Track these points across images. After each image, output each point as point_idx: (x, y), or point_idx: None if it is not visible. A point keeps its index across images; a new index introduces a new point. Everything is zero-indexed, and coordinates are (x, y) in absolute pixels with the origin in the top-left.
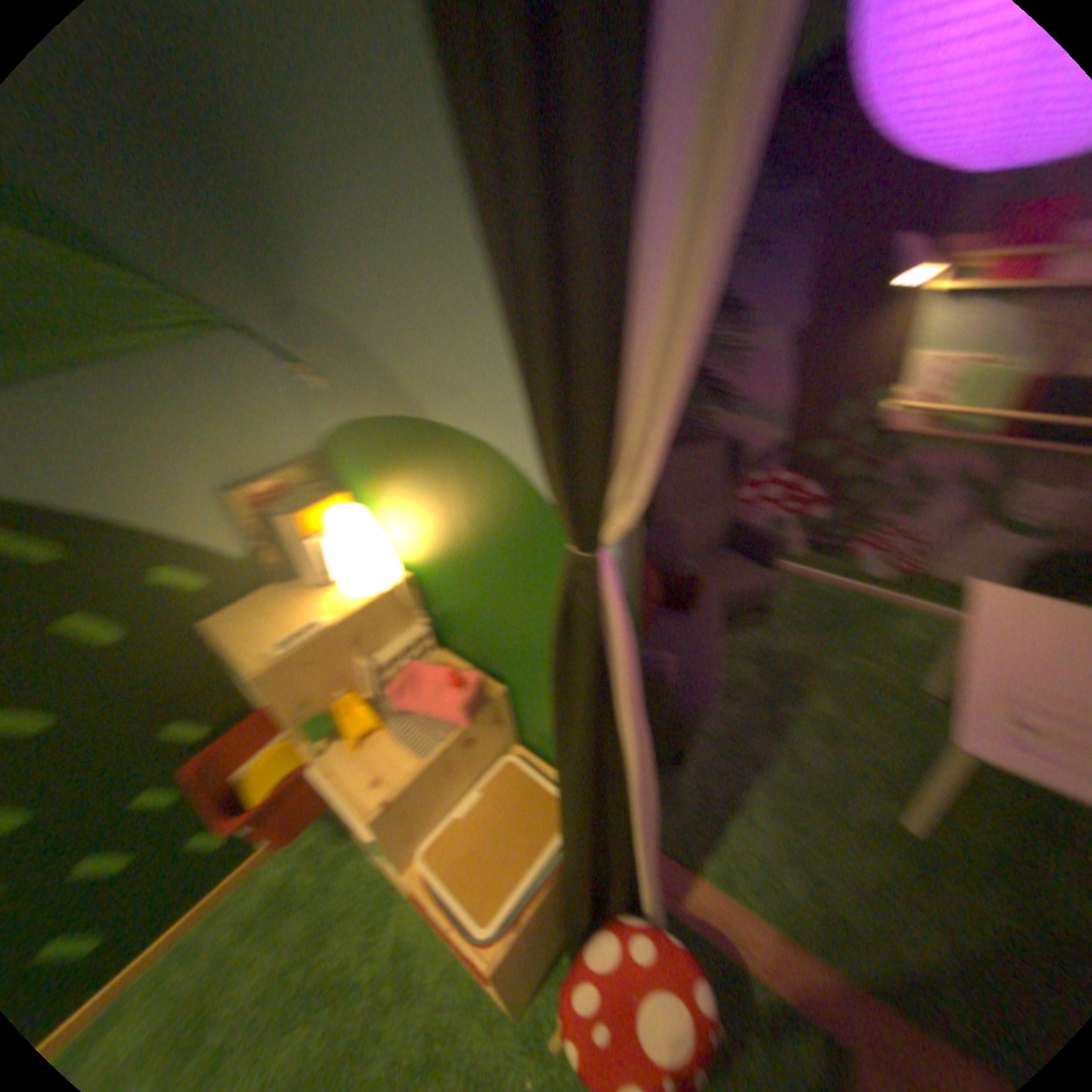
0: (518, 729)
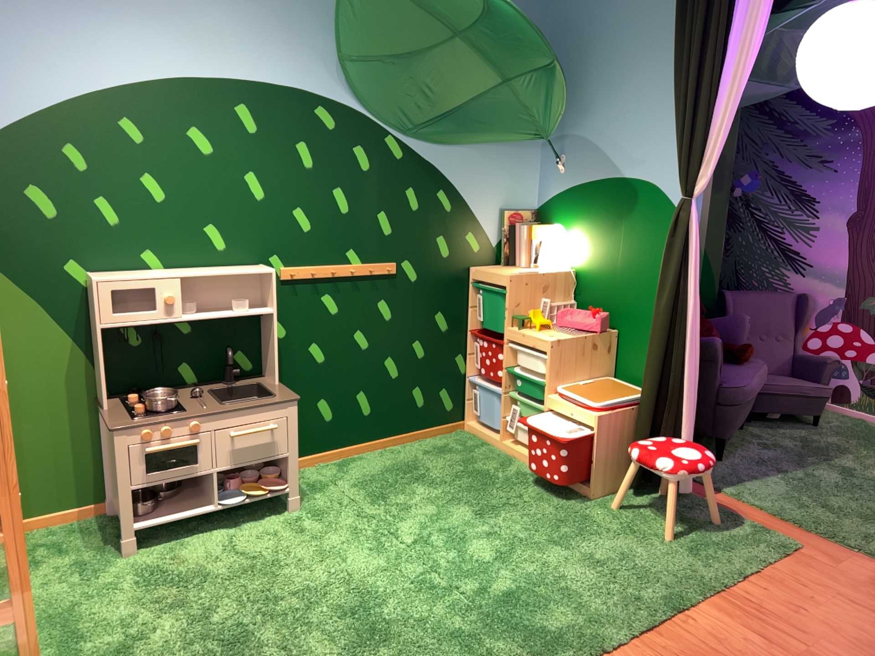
0: (617, 369)
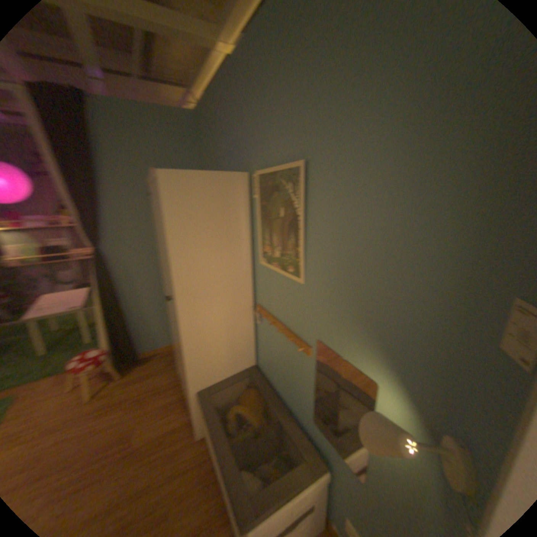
0: None
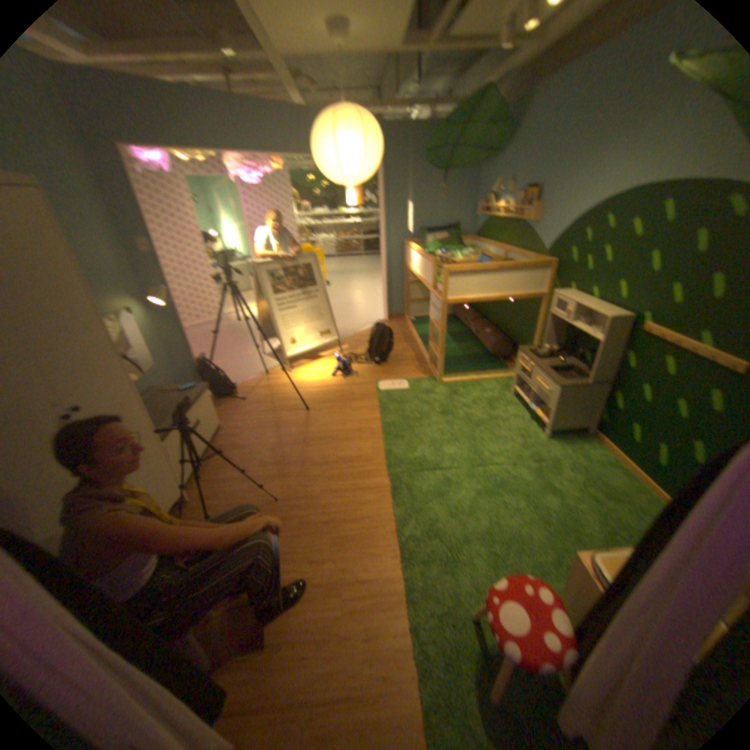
0: None
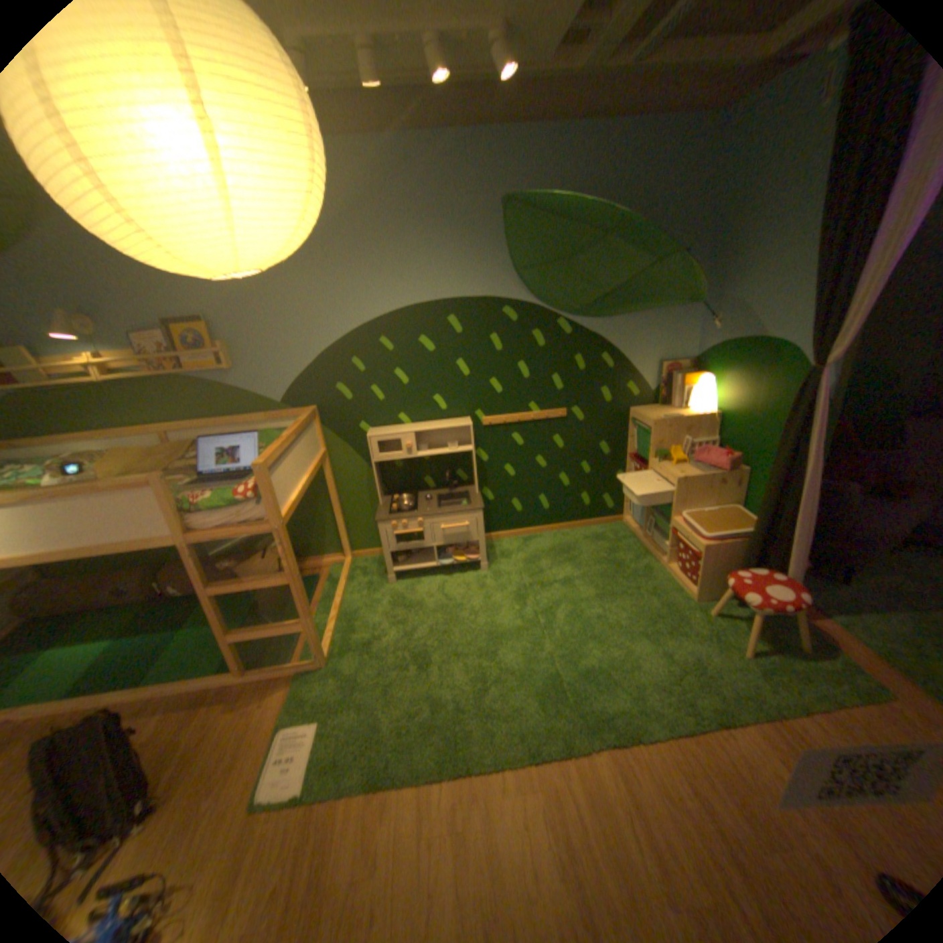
0: (747, 499)
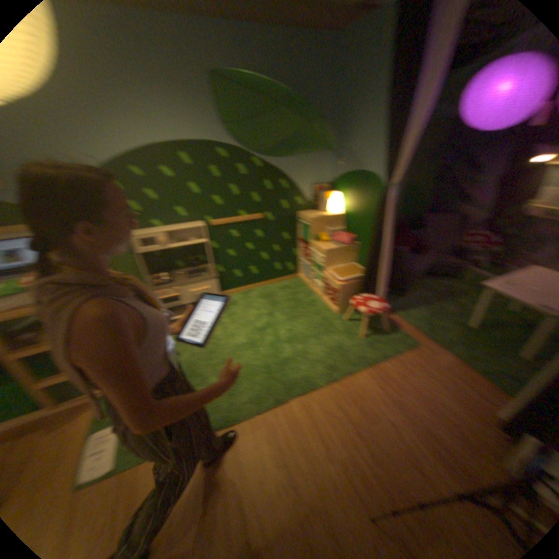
0: (360, 260)
